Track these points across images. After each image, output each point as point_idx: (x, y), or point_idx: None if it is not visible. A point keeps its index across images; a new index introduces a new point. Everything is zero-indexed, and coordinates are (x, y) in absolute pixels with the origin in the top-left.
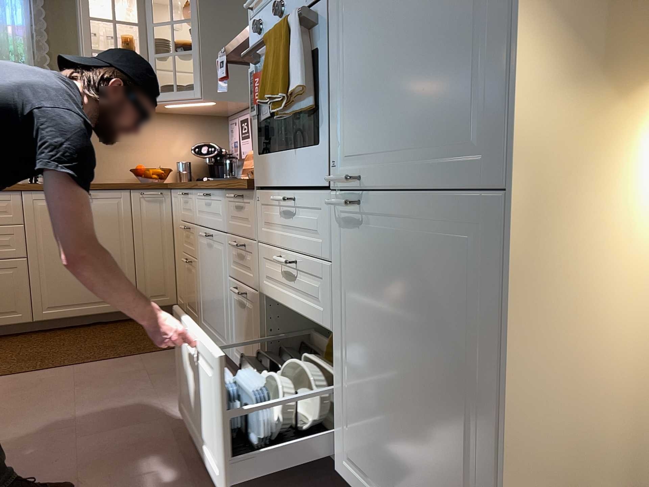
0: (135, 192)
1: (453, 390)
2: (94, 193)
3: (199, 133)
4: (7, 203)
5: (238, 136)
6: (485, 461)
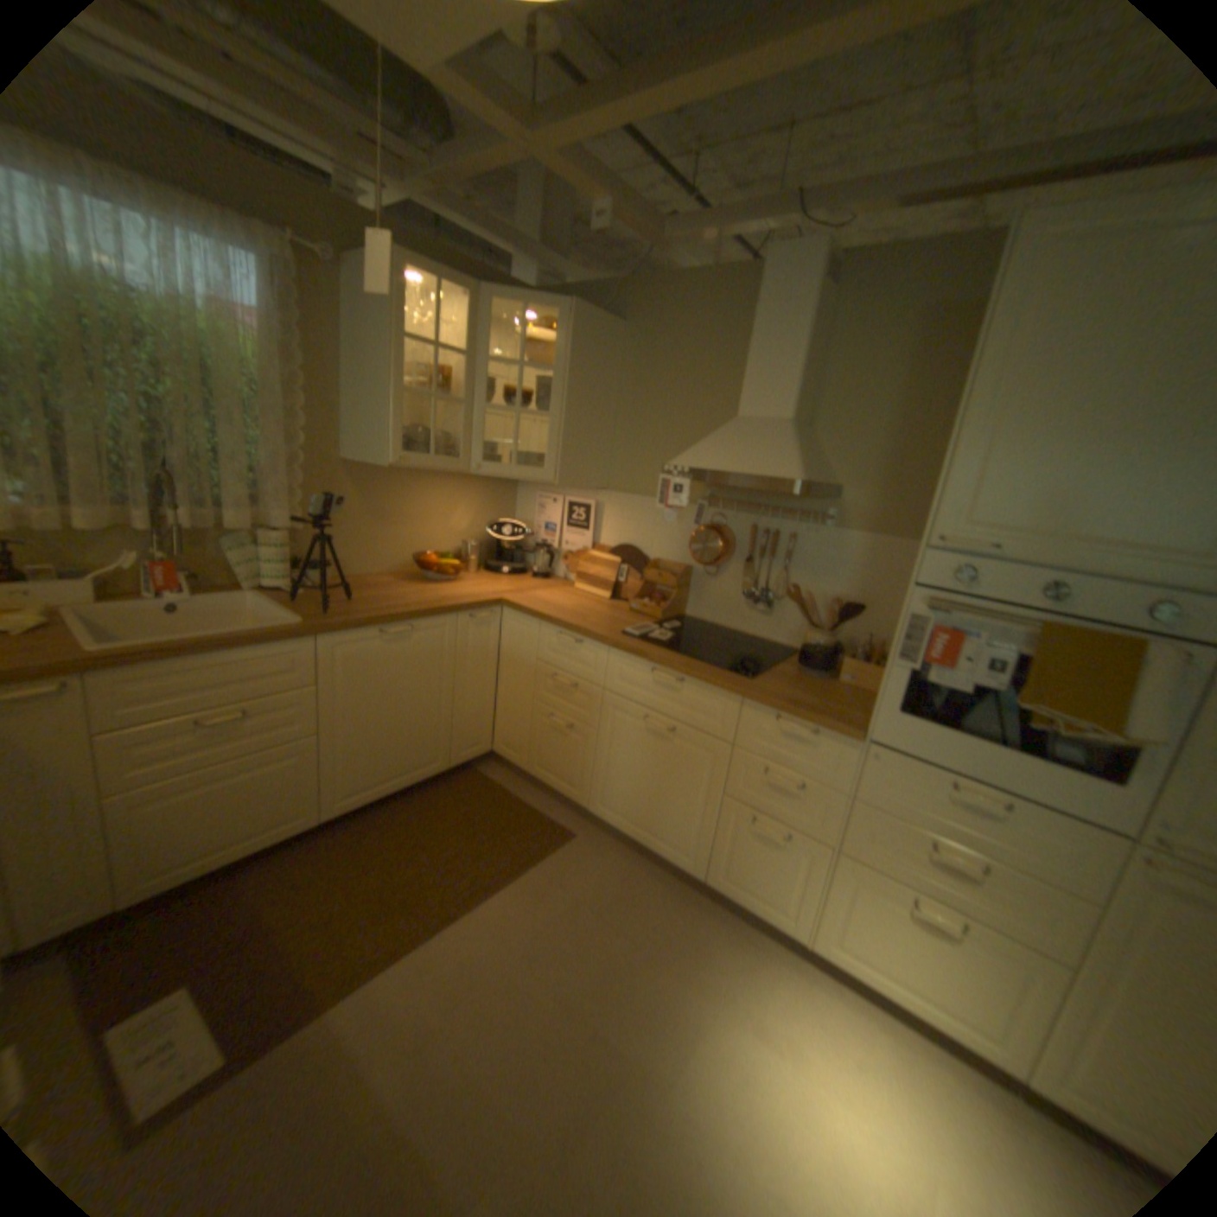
0: (463, 616)
1: None
2: (415, 625)
3: (484, 500)
4: (295, 658)
5: (559, 521)
6: None
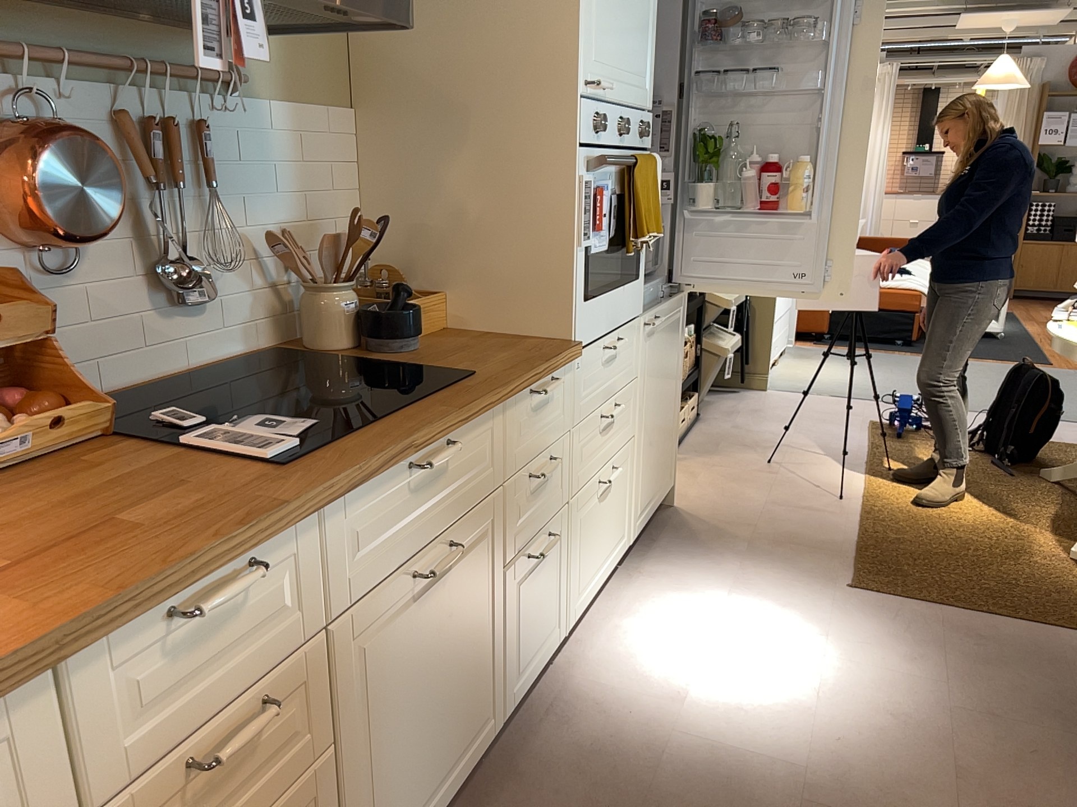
0: None
1: (672, 392)
2: None
3: None
4: None
5: None
6: (675, 411)
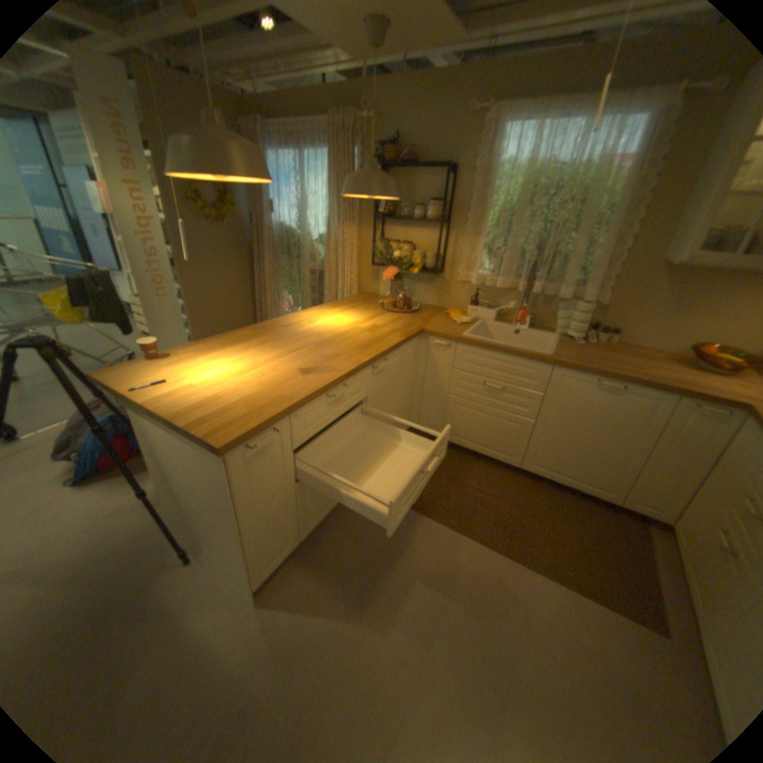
0: (690, 401)
1: None
2: (632, 387)
3: None
4: (538, 372)
5: None
6: None
